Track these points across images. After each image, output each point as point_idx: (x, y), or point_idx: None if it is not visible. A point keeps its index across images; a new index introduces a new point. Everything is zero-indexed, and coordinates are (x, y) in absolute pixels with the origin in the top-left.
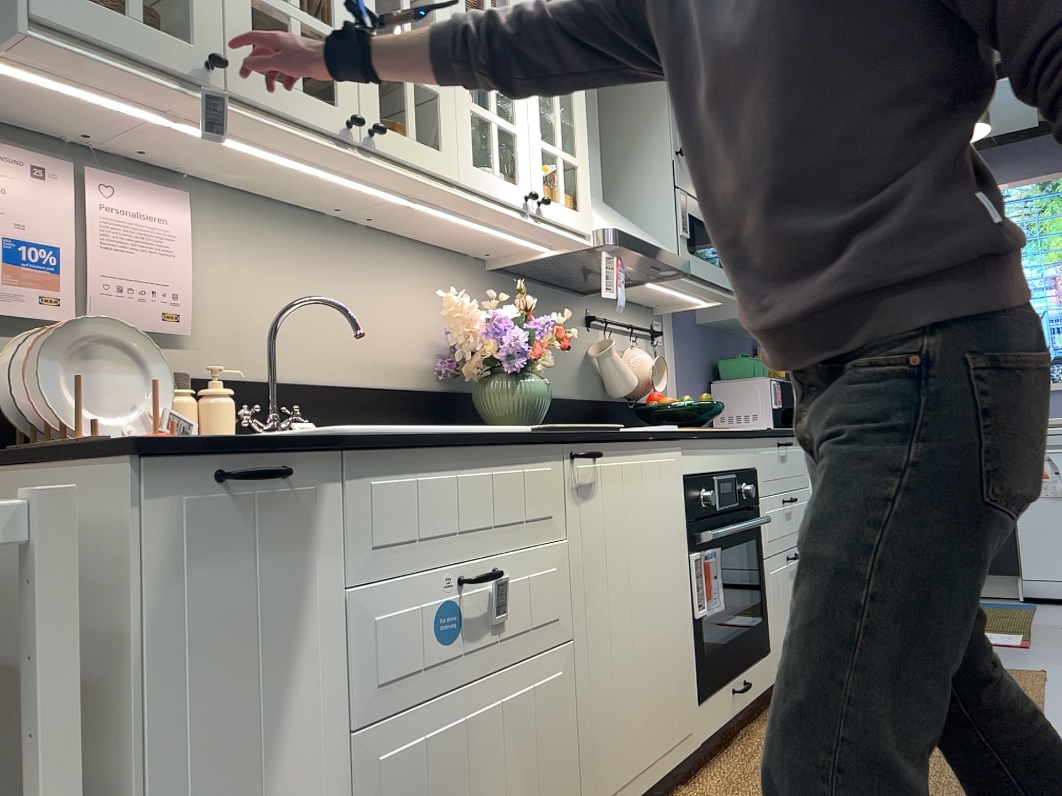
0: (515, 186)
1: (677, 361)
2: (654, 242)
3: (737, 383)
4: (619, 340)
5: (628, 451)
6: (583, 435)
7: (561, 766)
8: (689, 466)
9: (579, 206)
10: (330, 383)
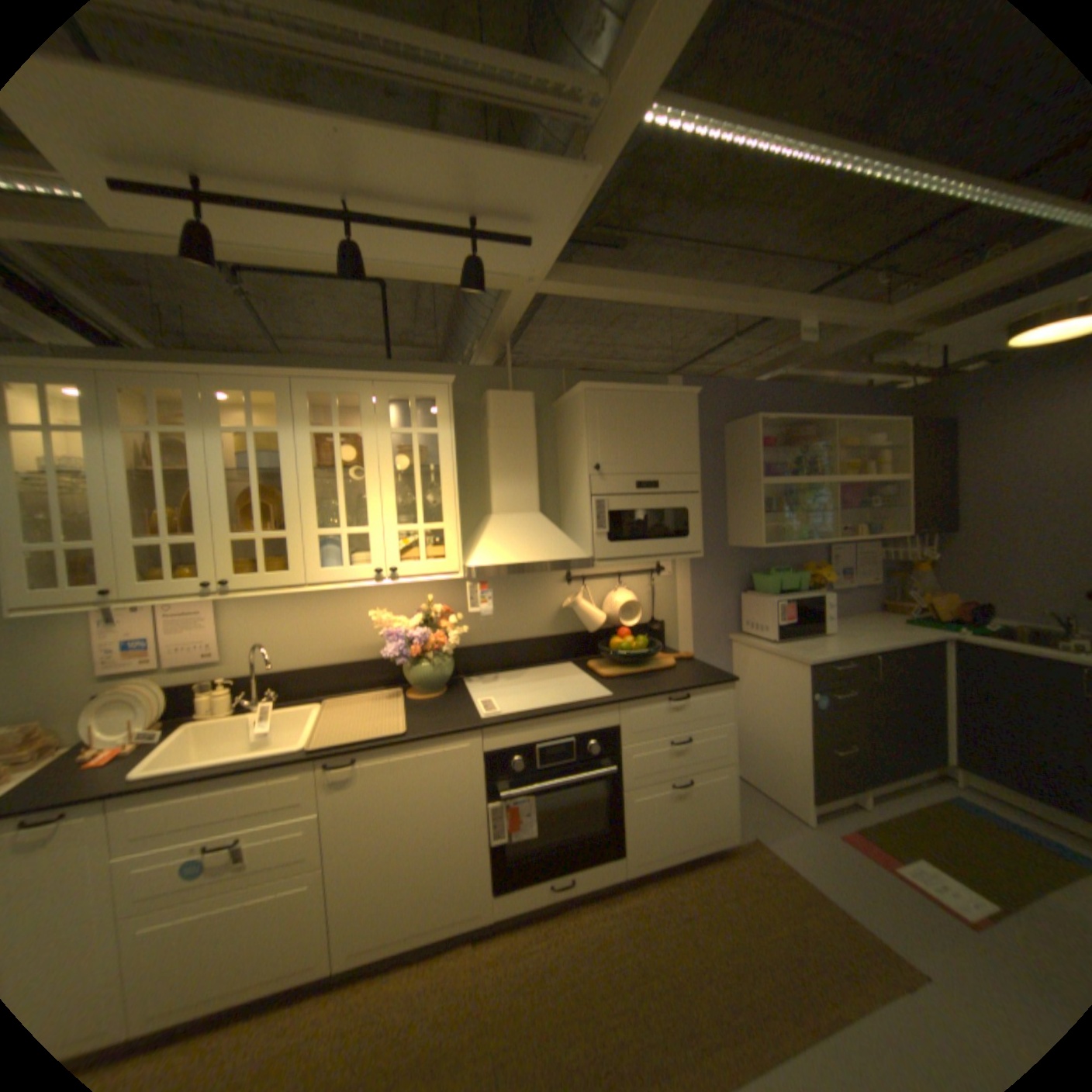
0: (367, 567)
1: (691, 584)
2: (542, 555)
3: (758, 597)
4: (605, 584)
5: (397, 751)
6: (334, 753)
7: (304, 936)
8: (492, 745)
9: (447, 555)
10: (315, 666)
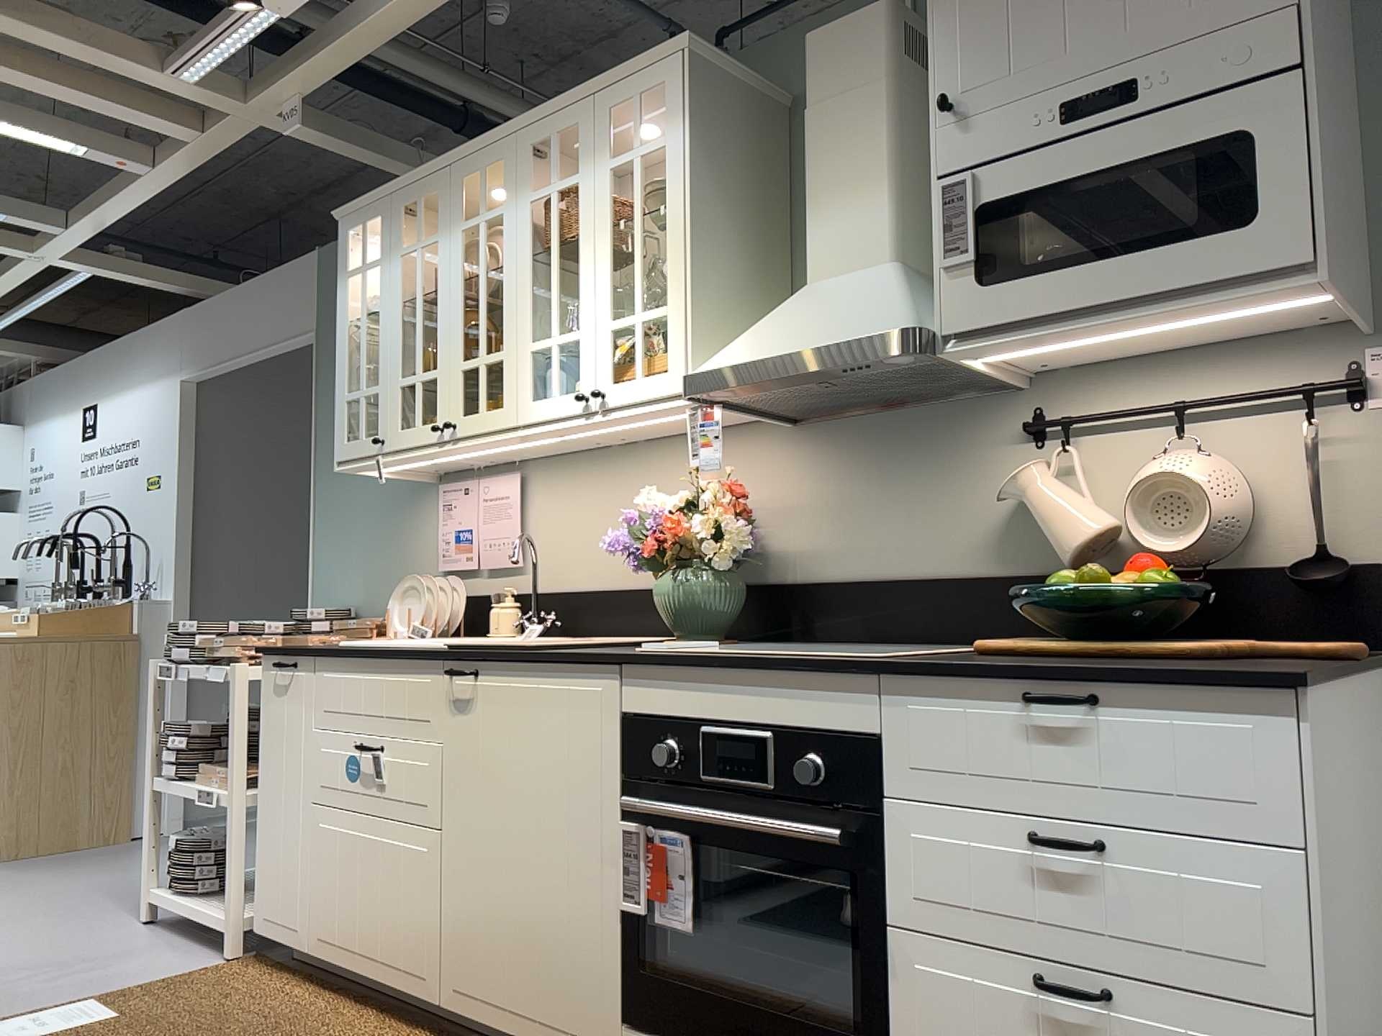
0: (574, 392)
1: None
2: (817, 336)
3: None
4: (1148, 441)
5: (517, 672)
6: (457, 653)
7: (420, 922)
8: (632, 701)
9: (671, 360)
10: (607, 588)
